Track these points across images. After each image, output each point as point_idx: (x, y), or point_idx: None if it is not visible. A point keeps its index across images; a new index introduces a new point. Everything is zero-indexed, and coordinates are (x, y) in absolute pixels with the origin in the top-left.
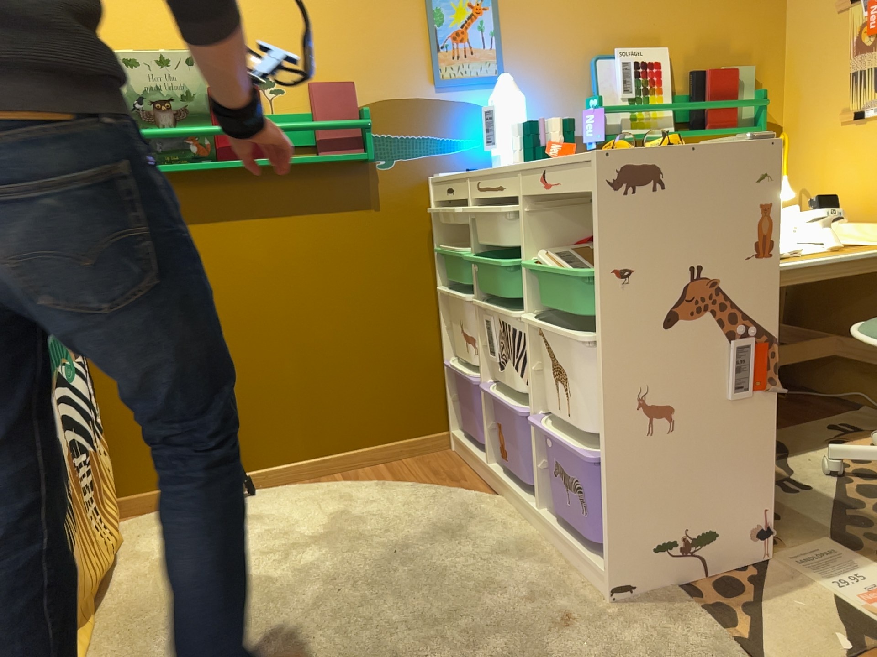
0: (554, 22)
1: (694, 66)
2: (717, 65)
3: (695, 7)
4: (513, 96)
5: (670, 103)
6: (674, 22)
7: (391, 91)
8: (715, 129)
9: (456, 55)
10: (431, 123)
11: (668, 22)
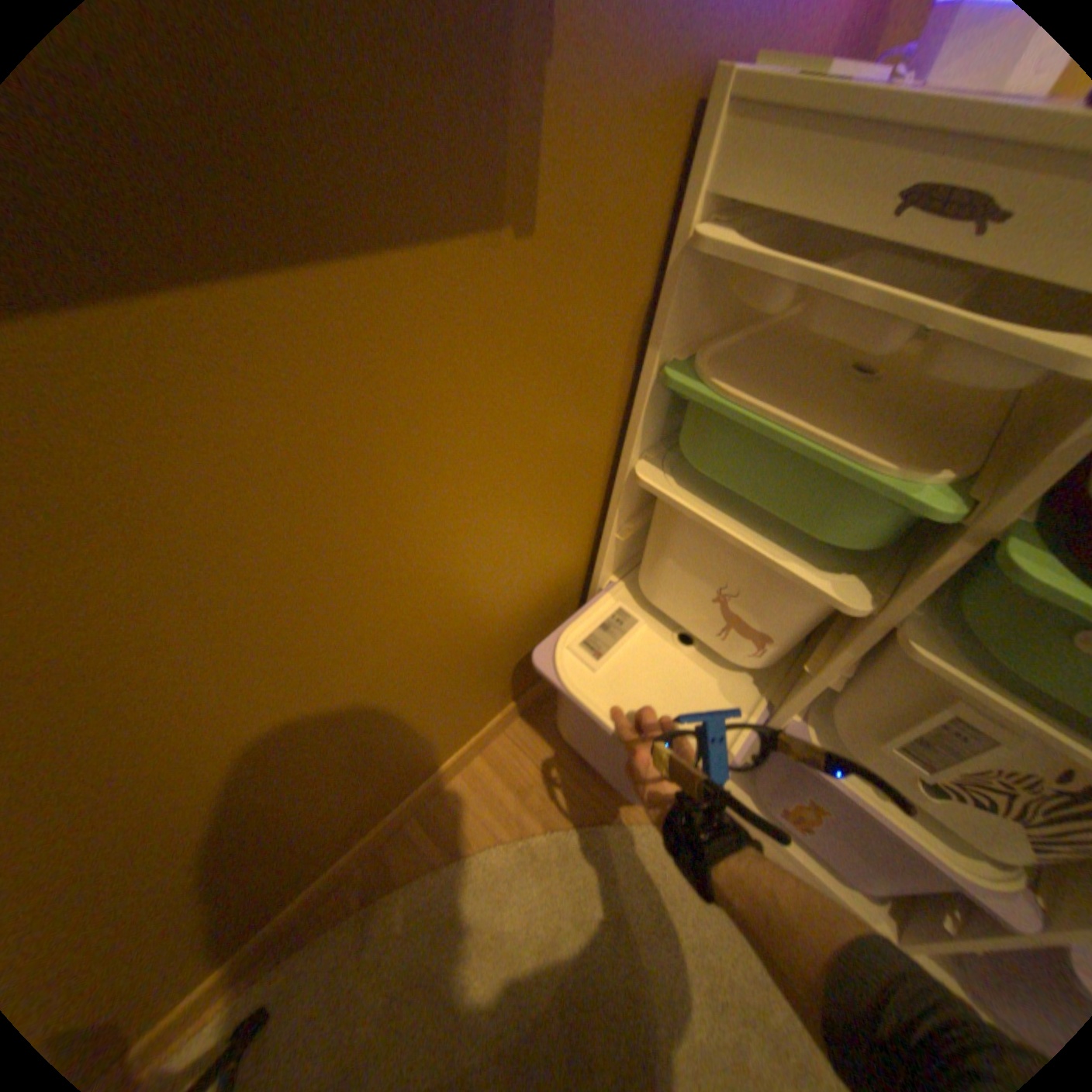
0: None
1: None
2: None
3: None
4: None
5: None
6: None
7: None
8: None
9: None
10: None
11: None
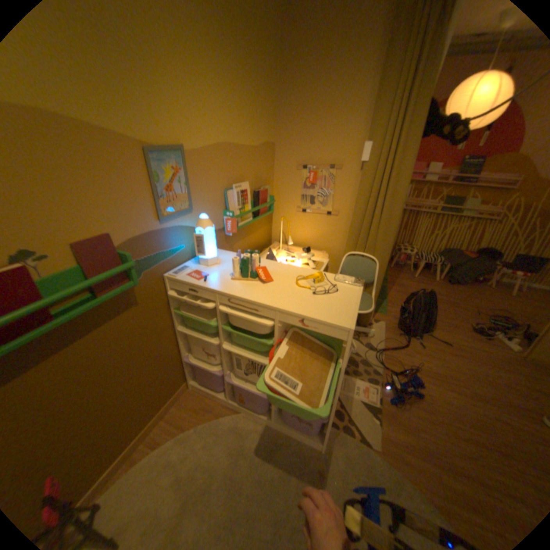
0: (210, 172)
1: (254, 187)
2: (259, 185)
3: (254, 160)
4: (212, 228)
5: (251, 207)
6: (248, 168)
7: (133, 230)
8: (262, 214)
9: (169, 199)
10: (159, 243)
11: (247, 168)
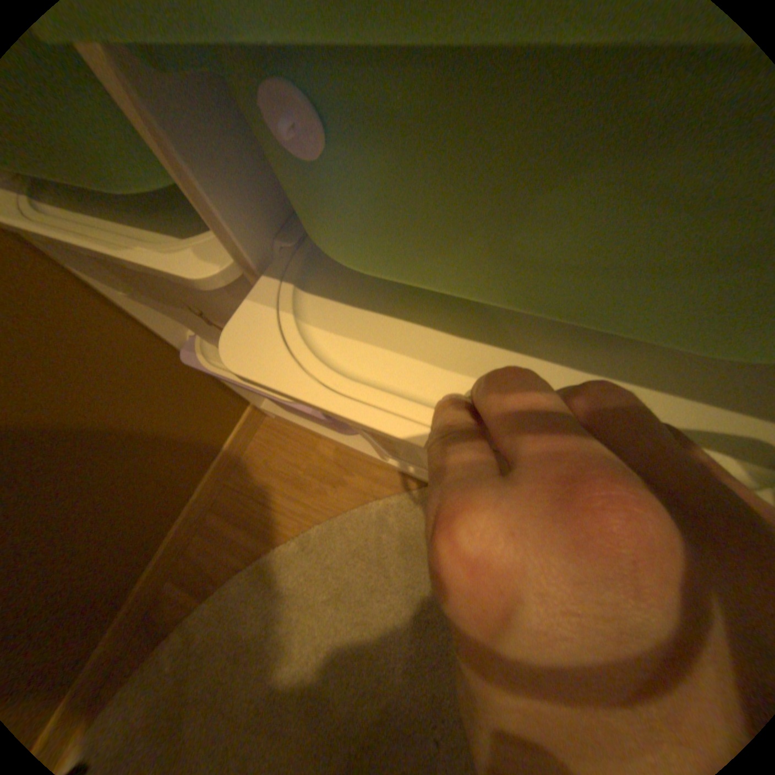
0: None
1: None
2: None
3: None
4: None
5: None
6: None
7: None
8: None
9: None
10: None
11: None
